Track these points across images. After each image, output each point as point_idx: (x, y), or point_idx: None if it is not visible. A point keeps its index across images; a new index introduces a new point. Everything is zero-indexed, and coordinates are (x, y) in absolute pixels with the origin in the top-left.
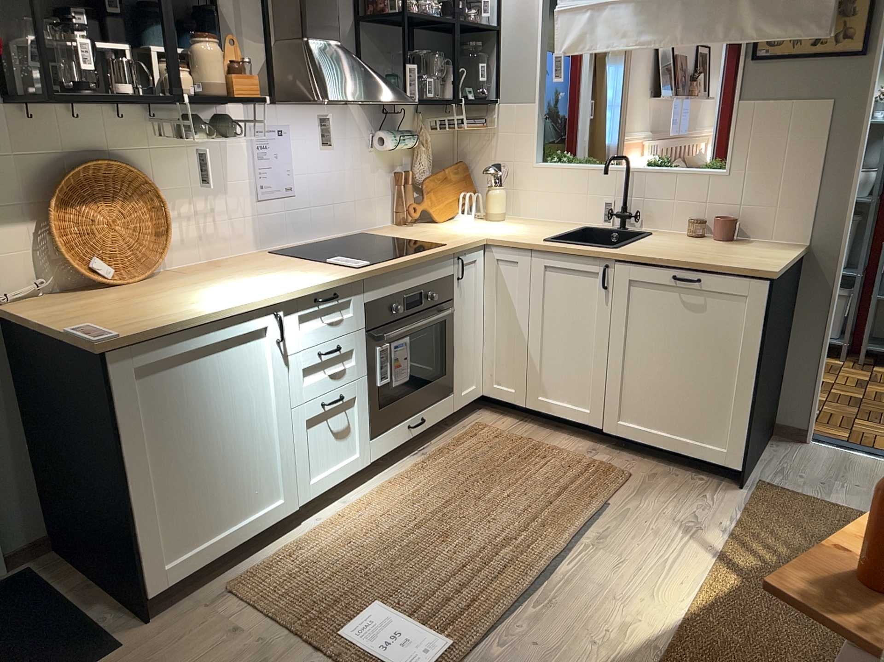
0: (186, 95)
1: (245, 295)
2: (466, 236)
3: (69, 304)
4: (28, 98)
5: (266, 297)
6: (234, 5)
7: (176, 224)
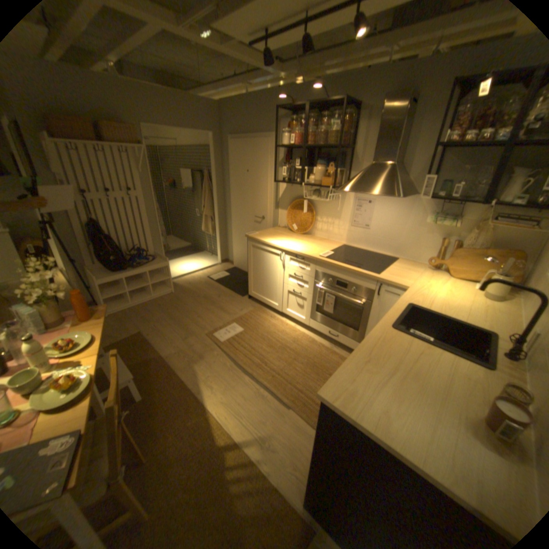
0: (309, 183)
1: (283, 244)
2: (409, 282)
3: (279, 231)
4: (292, 181)
5: (280, 246)
6: (362, 148)
7: (320, 223)
